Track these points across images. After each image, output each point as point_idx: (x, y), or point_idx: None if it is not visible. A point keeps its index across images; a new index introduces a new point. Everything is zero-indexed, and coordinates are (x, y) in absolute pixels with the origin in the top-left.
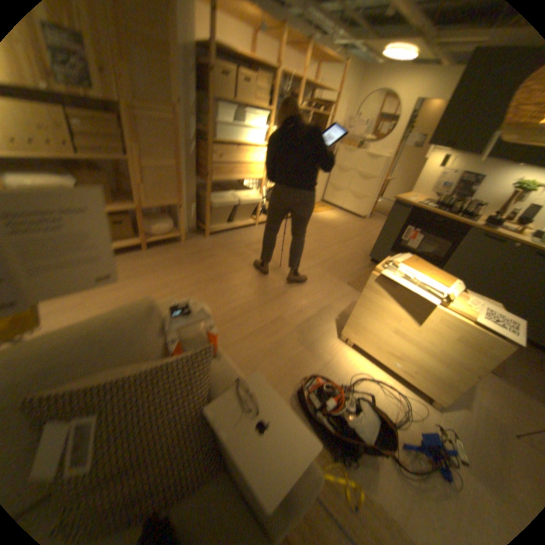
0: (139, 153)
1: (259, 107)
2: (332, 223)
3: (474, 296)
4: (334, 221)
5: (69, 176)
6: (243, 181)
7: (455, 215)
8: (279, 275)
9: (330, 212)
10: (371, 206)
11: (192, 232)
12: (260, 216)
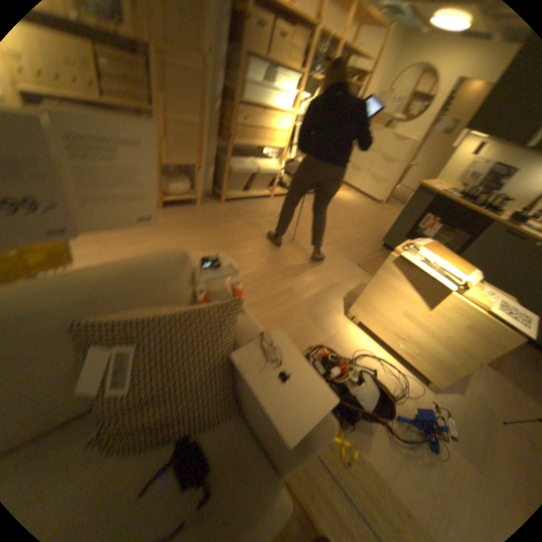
0: (164, 105)
1: (290, 69)
2: (347, 204)
3: (489, 287)
4: (349, 203)
5: None
6: (263, 149)
7: (479, 208)
8: (291, 248)
9: (347, 192)
10: (389, 192)
11: (208, 197)
12: (276, 188)
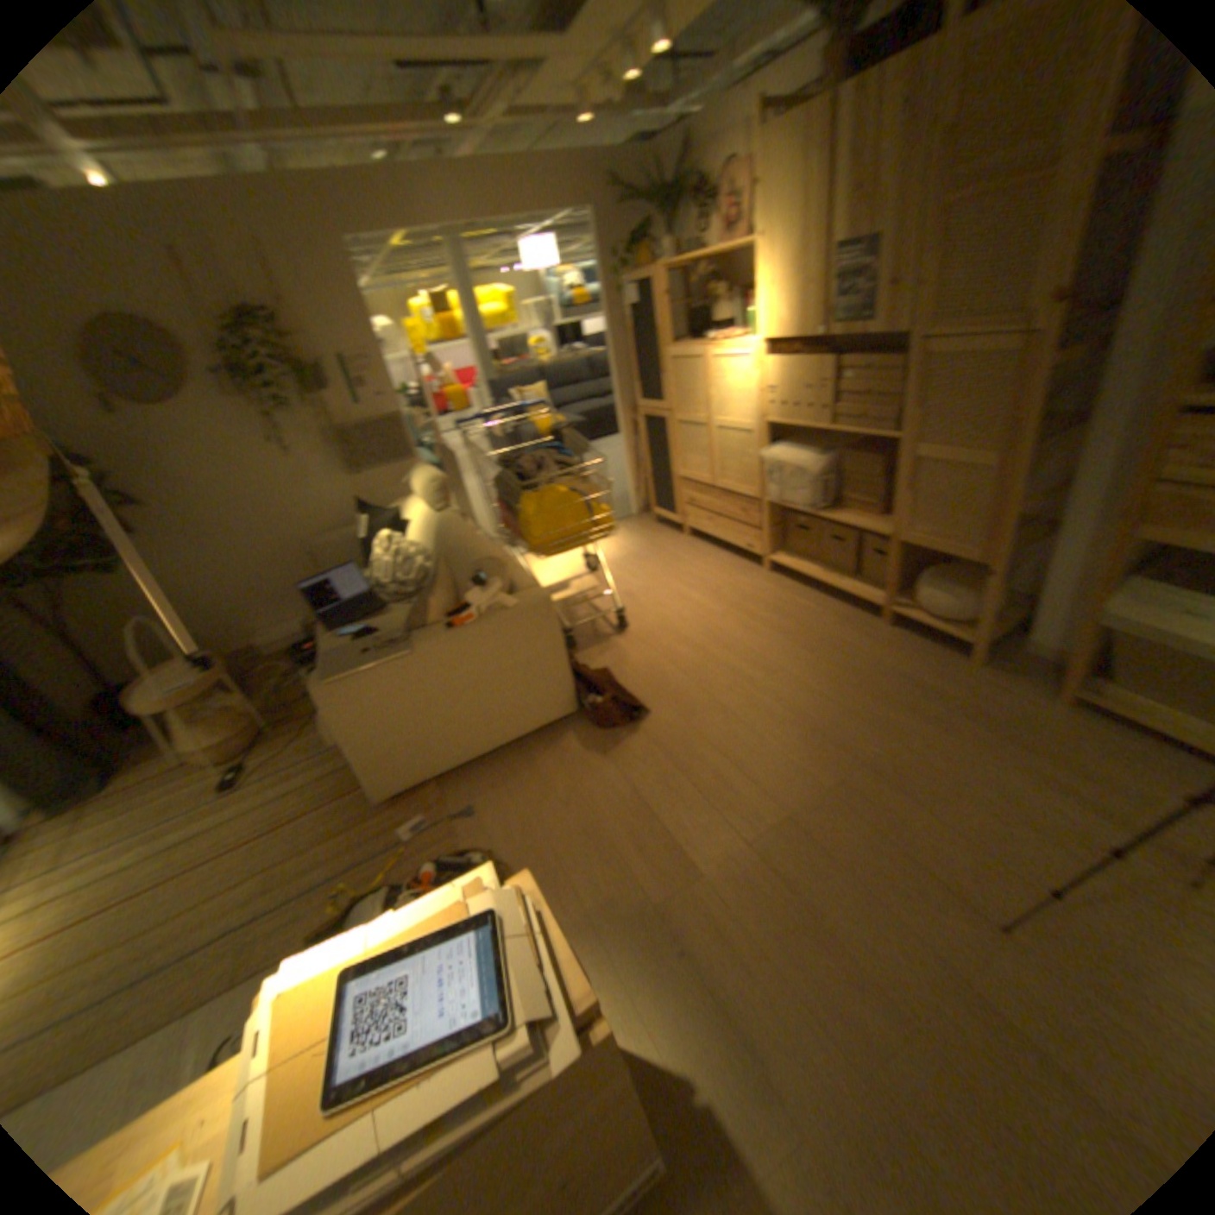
0: (926, 432)
1: None
2: None
3: None
4: None
5: (833, 459)
6: None
7: None
8: (928, 915)
9: None
10: None
11: (1055, 672)
12: None
